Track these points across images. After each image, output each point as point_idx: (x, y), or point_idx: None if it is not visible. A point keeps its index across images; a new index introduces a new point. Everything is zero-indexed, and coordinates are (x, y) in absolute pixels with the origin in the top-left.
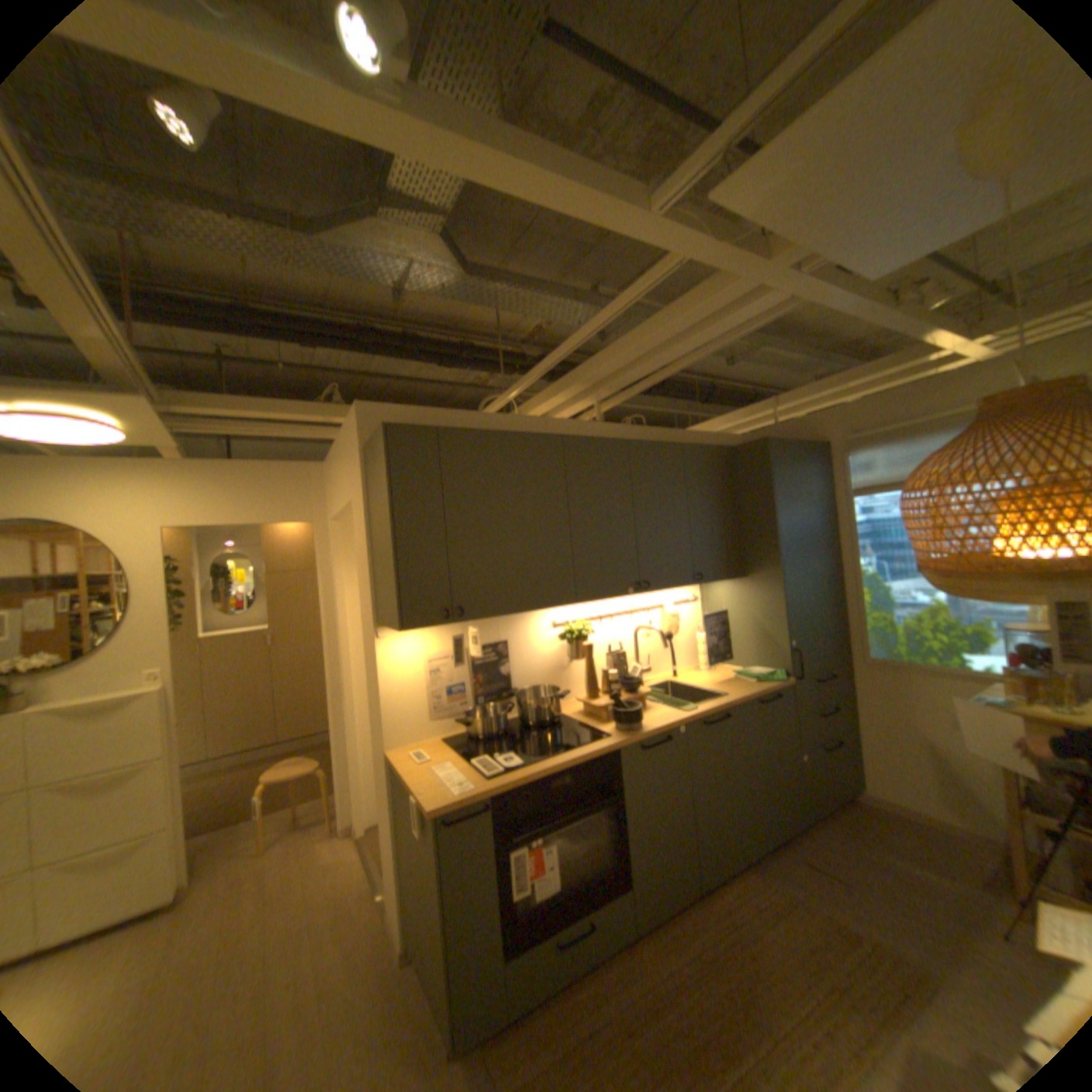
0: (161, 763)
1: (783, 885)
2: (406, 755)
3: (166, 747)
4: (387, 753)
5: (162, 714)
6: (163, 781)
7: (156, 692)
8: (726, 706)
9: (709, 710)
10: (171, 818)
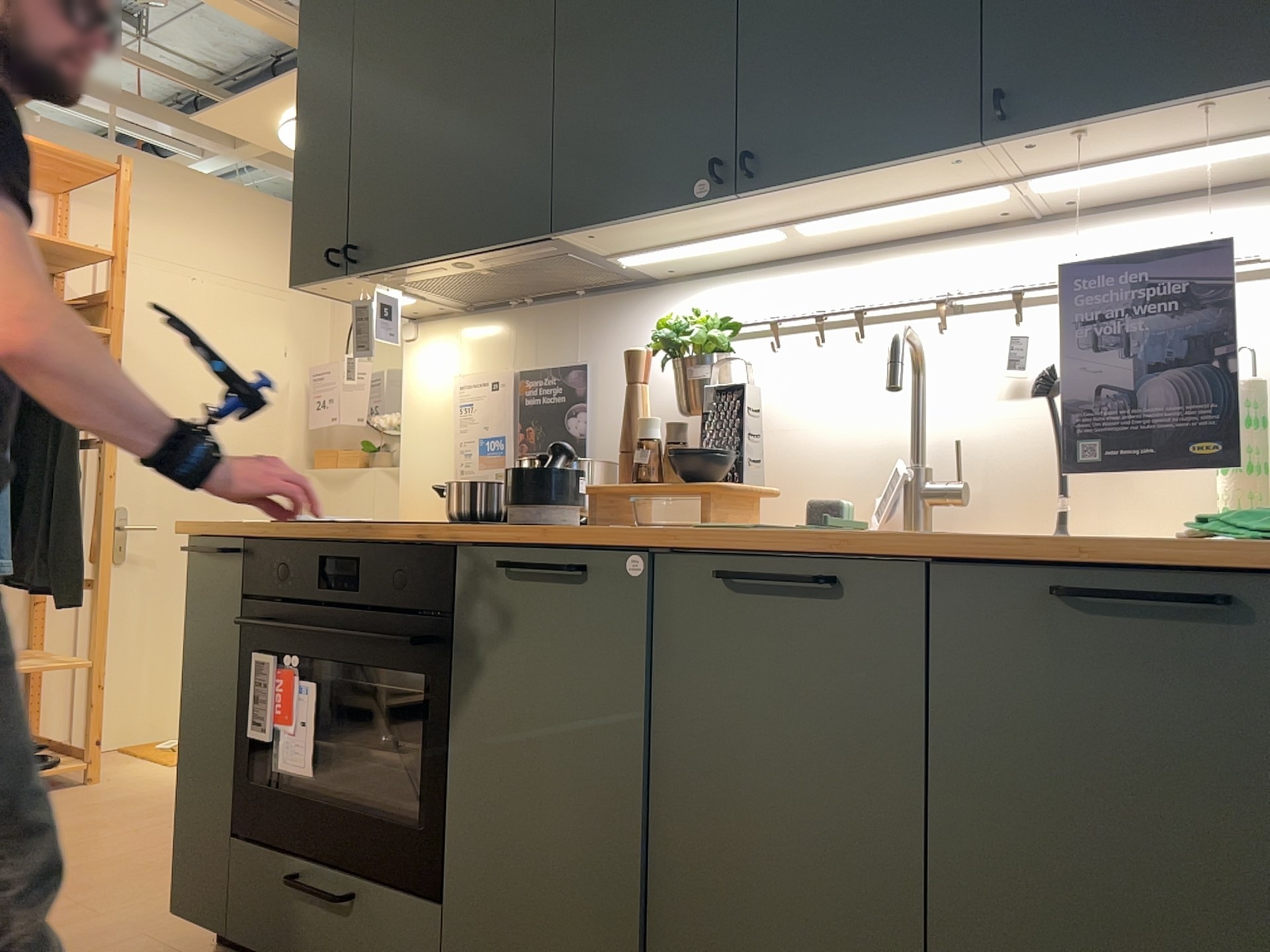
0: None
1: None
2: None
3: None
4: None
5: None
6: None
7: None
8: (830, 545)
9: (768, 544)
10: None
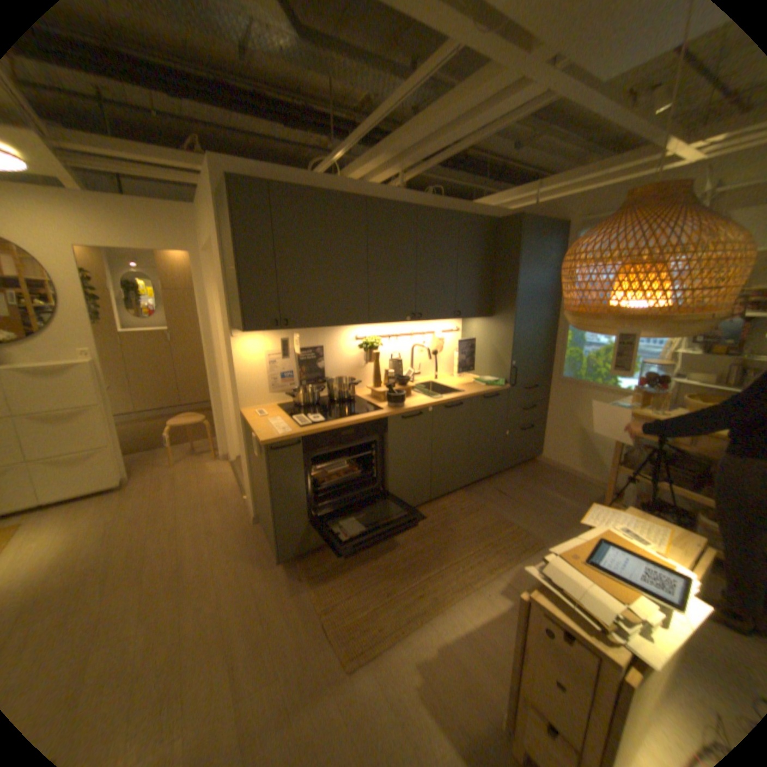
0: (98, 408)
1: (478, 498)
2: (253, 412)
3: (100, 399)
4: (241, 410)
5: (94, 378)
6: (101, 419)
7: (87, 364)
8: (460, 398)
9: (449, 400)
10: (110, 442)
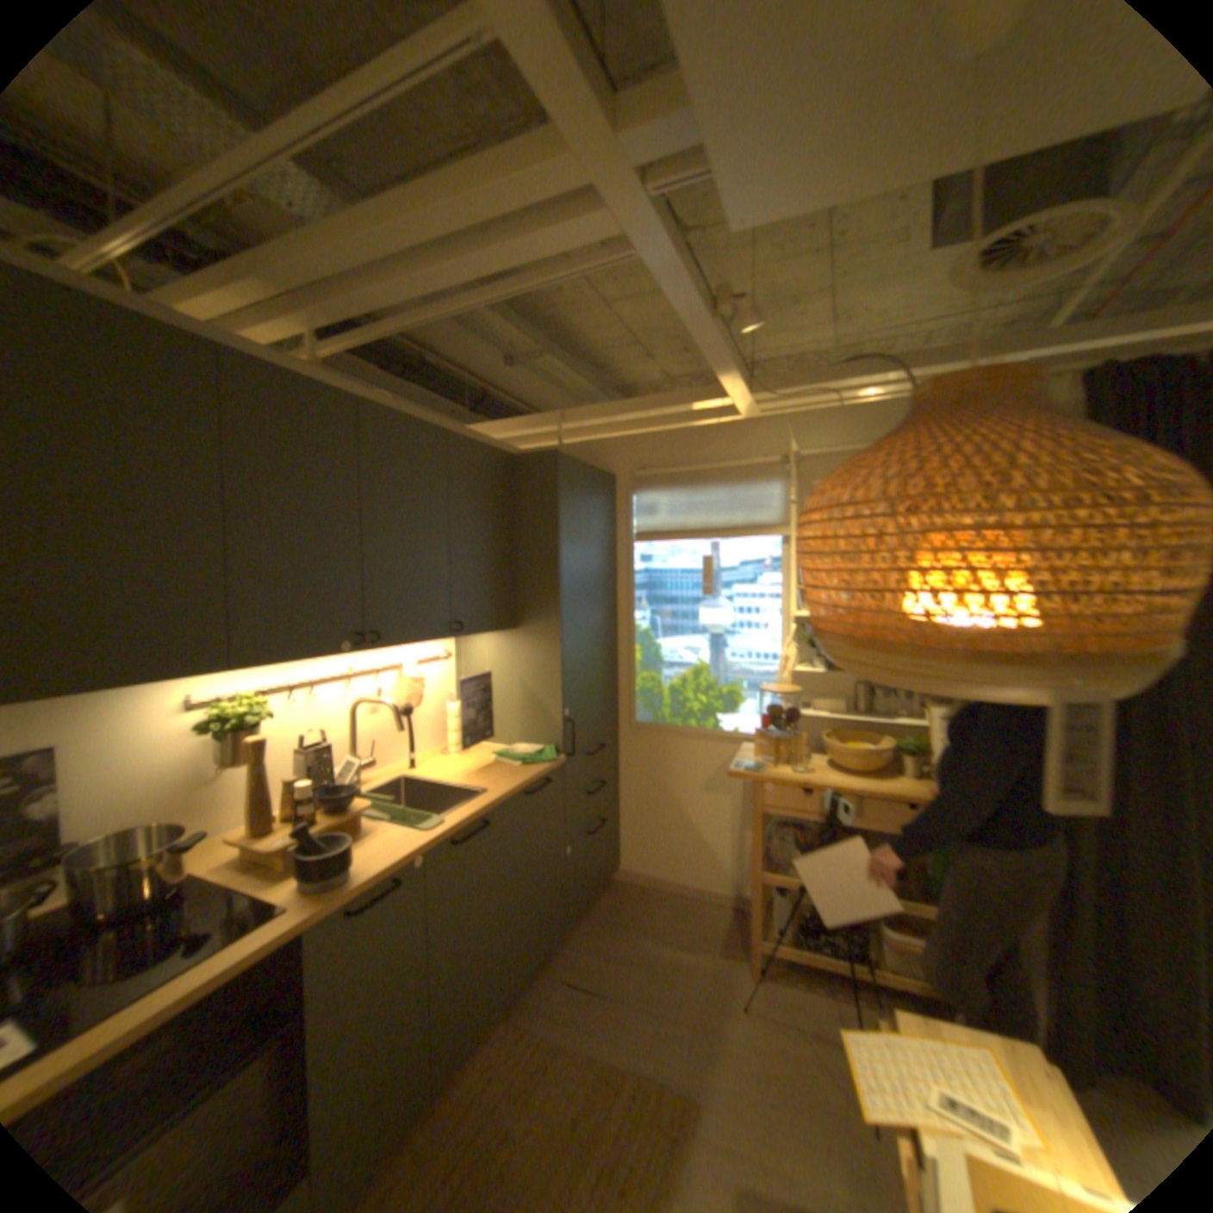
0: None
1: (537, 1028)
2: None
3: None
4: None
5: None
6: None
7: None
8: (484, 811)
9: (461, 822)
10: None
